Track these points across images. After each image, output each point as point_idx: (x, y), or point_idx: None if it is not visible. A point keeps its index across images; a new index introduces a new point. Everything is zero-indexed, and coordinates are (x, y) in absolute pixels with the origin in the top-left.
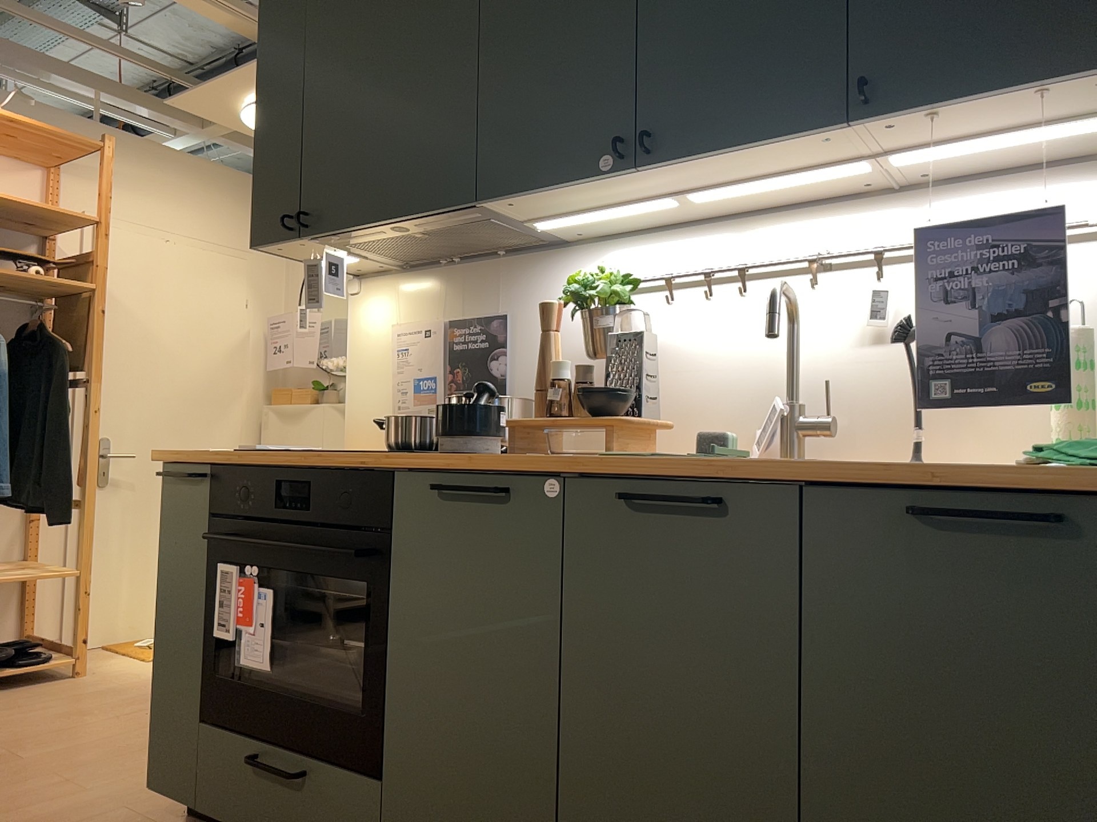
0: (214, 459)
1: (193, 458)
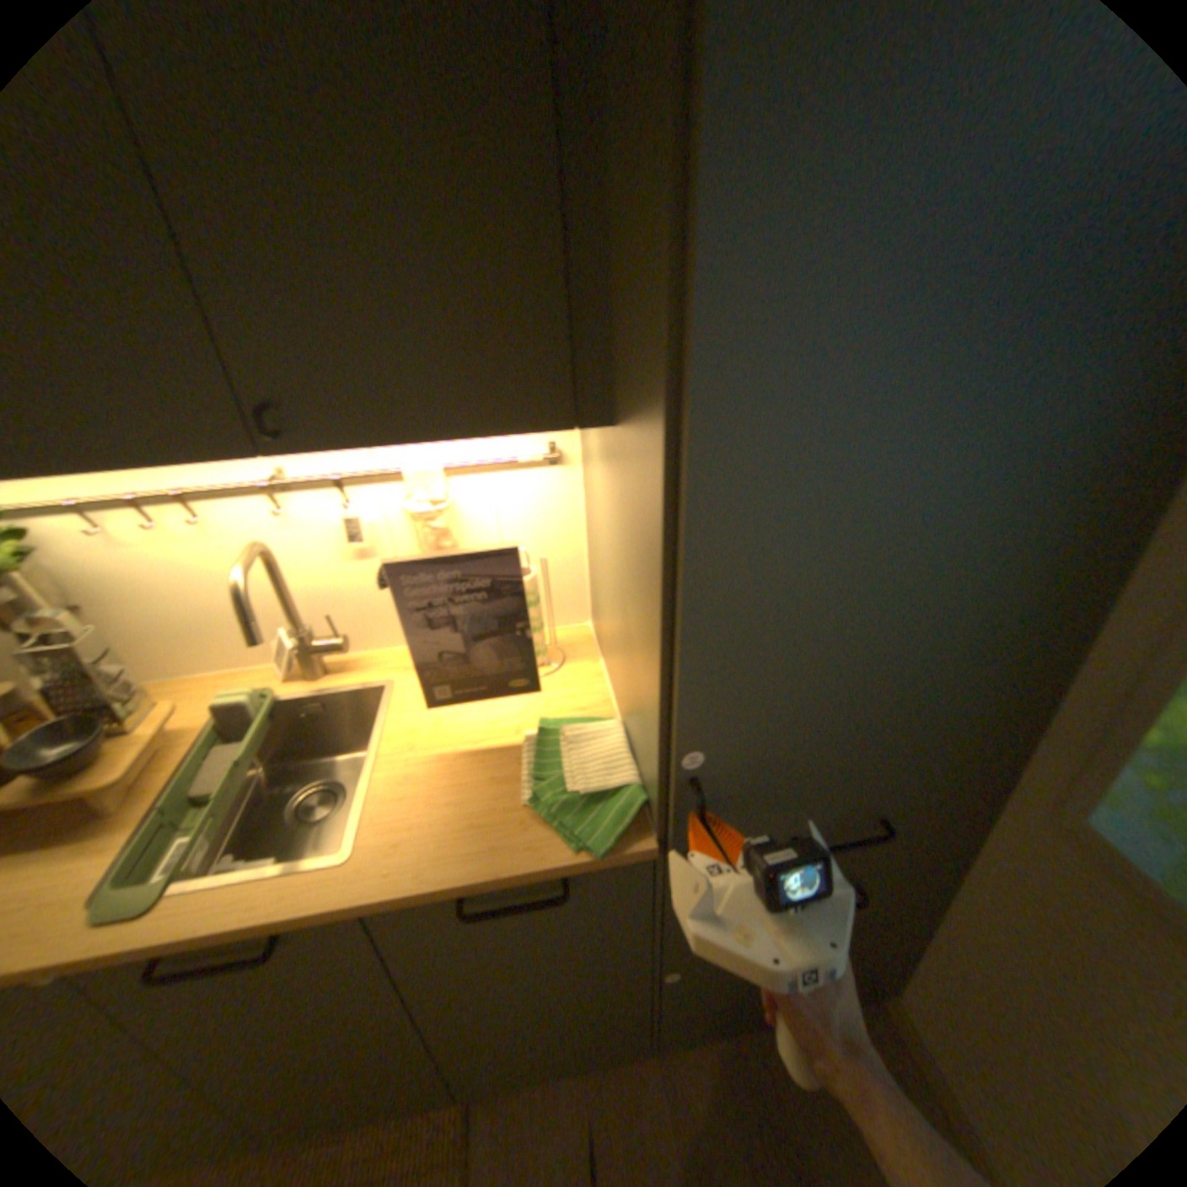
0: None
1: None
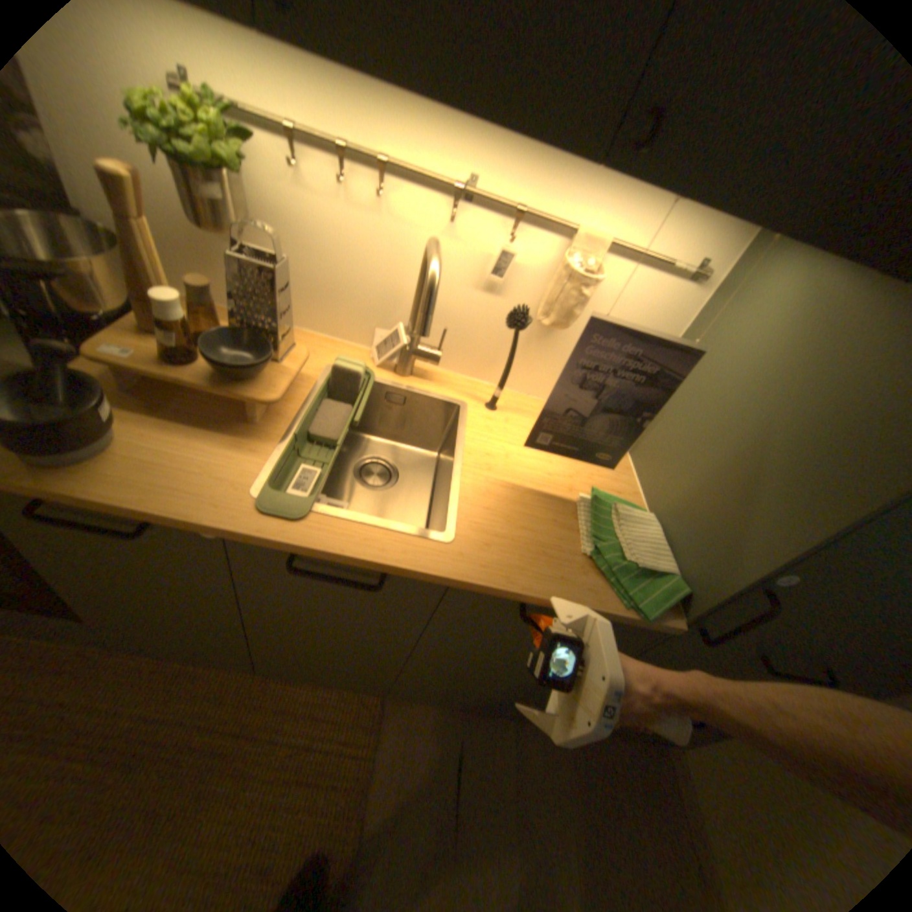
0: None
1: None
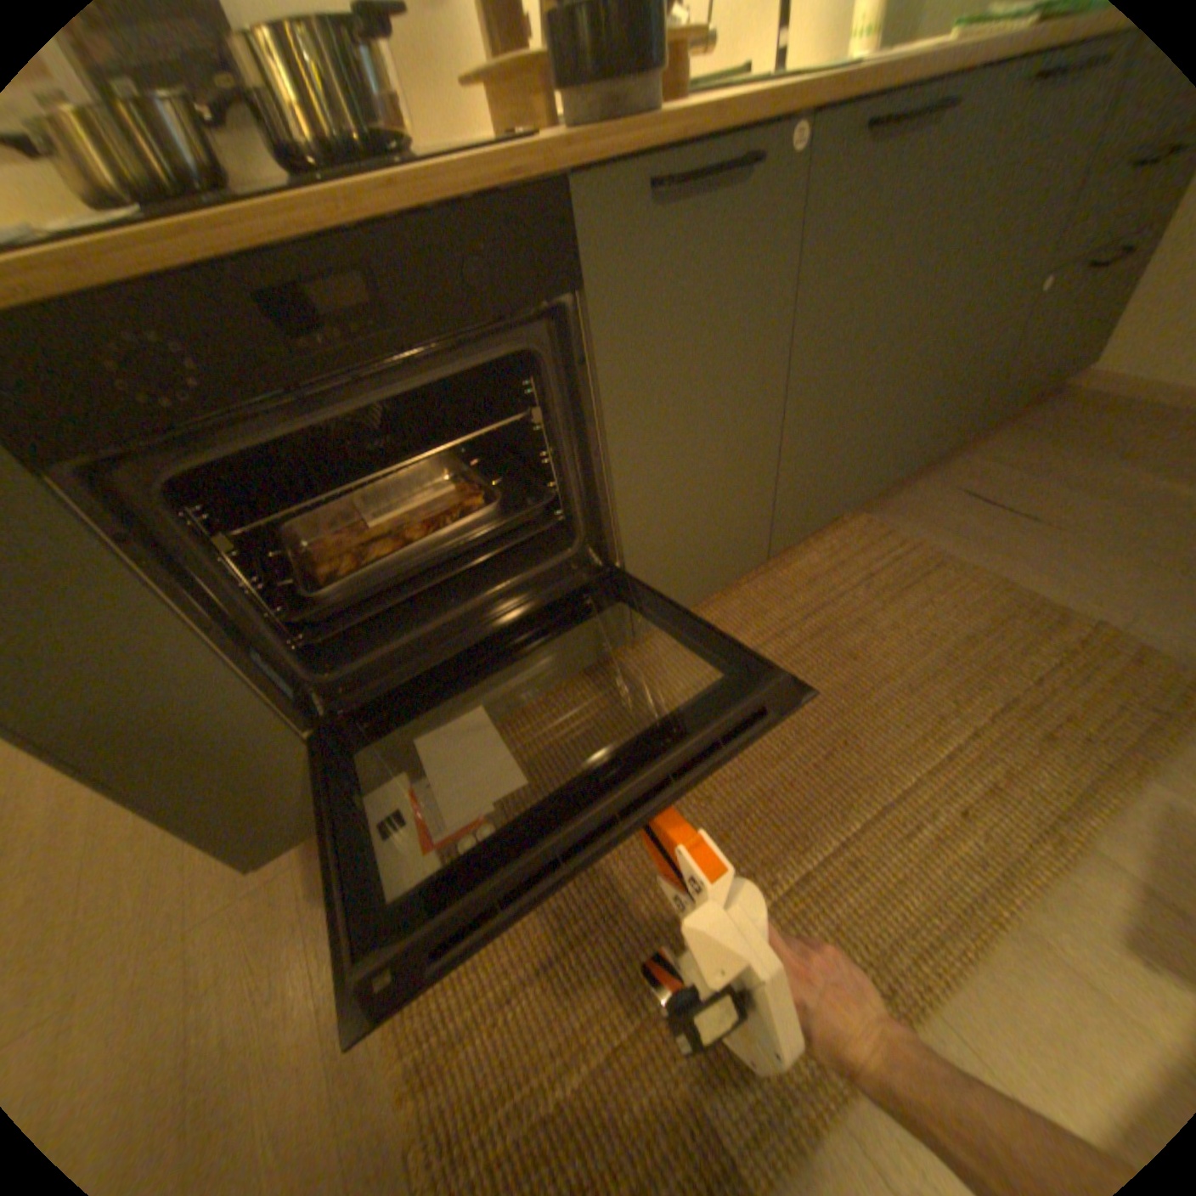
0: None
1: None
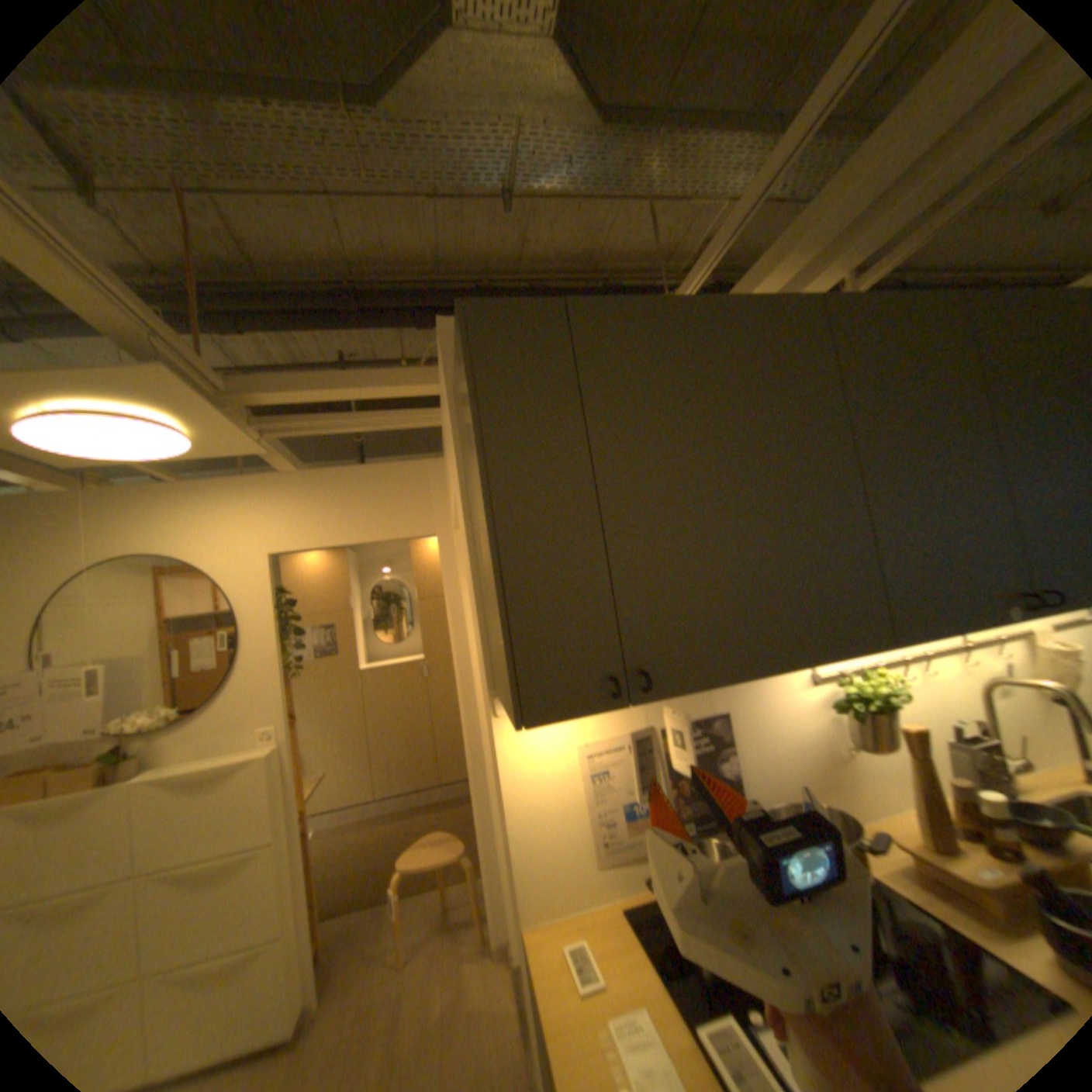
0: None
1: None
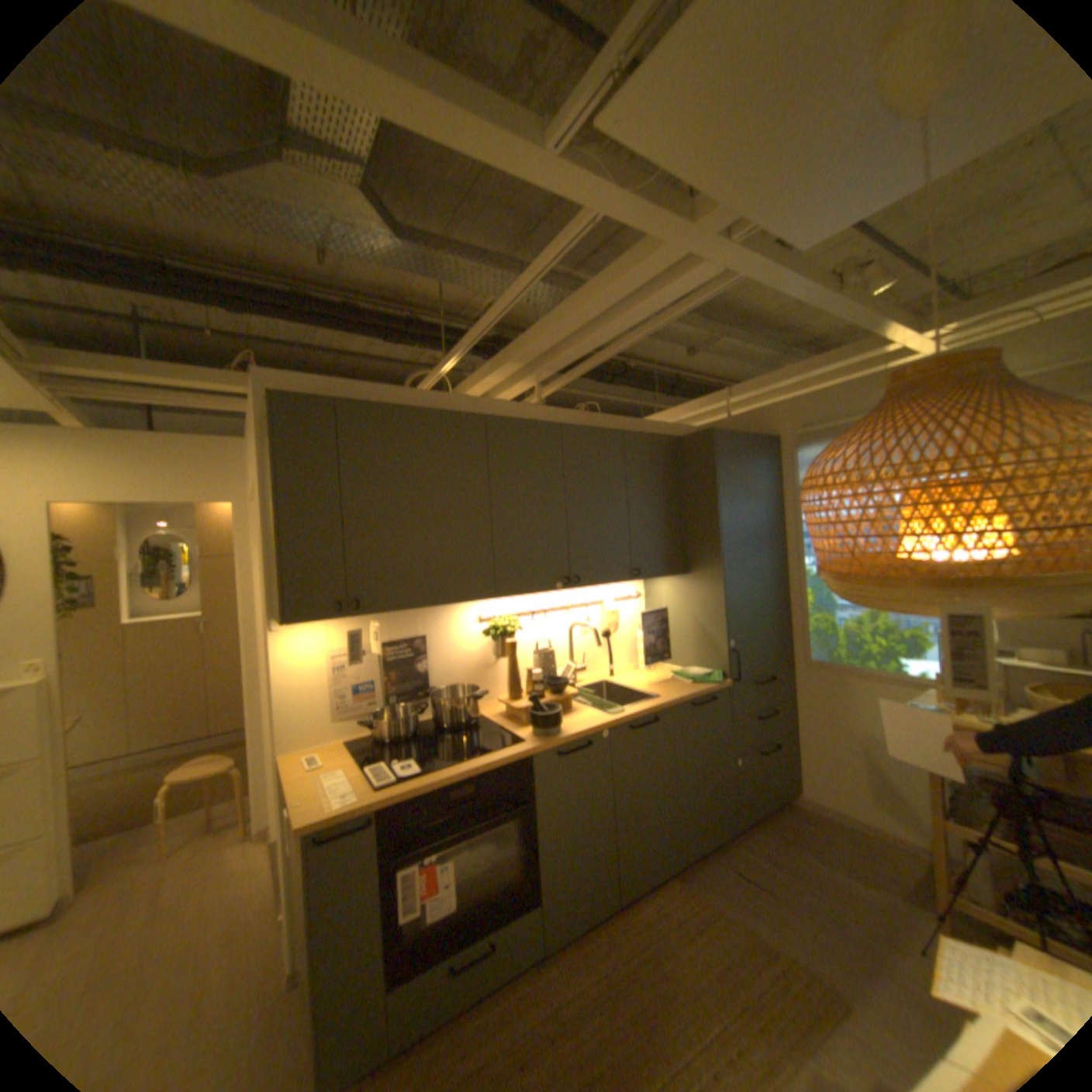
0: (374, 805)
1: (357, 814)
